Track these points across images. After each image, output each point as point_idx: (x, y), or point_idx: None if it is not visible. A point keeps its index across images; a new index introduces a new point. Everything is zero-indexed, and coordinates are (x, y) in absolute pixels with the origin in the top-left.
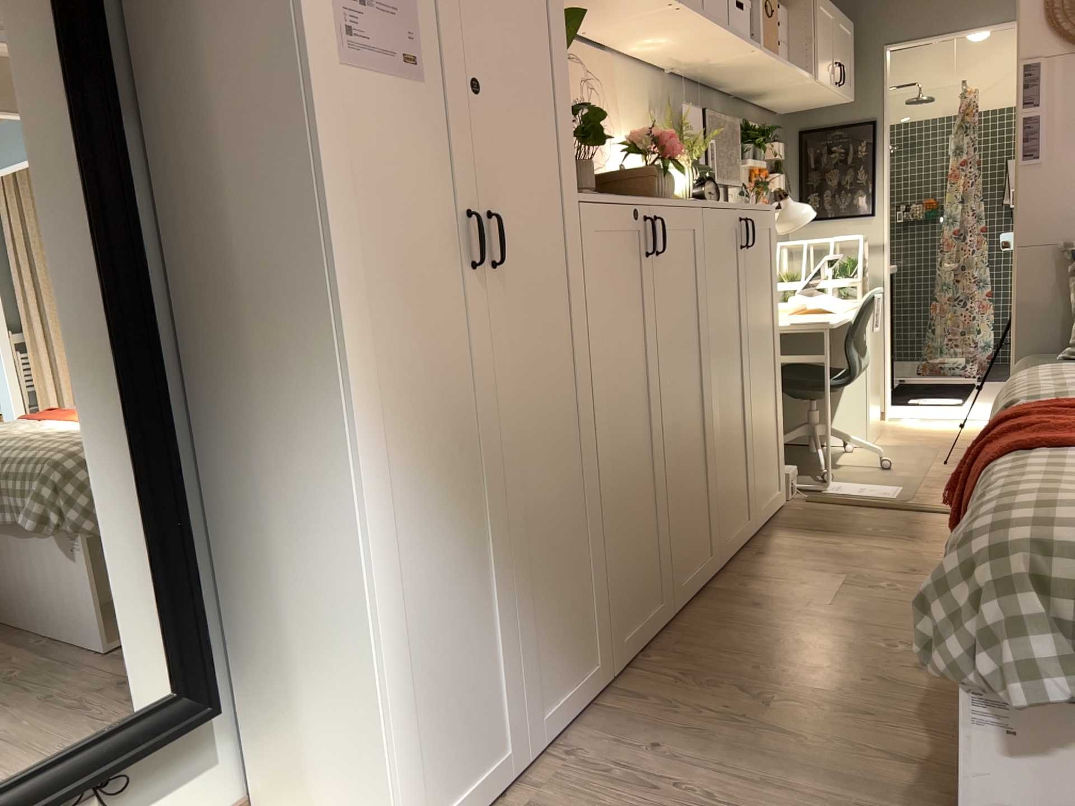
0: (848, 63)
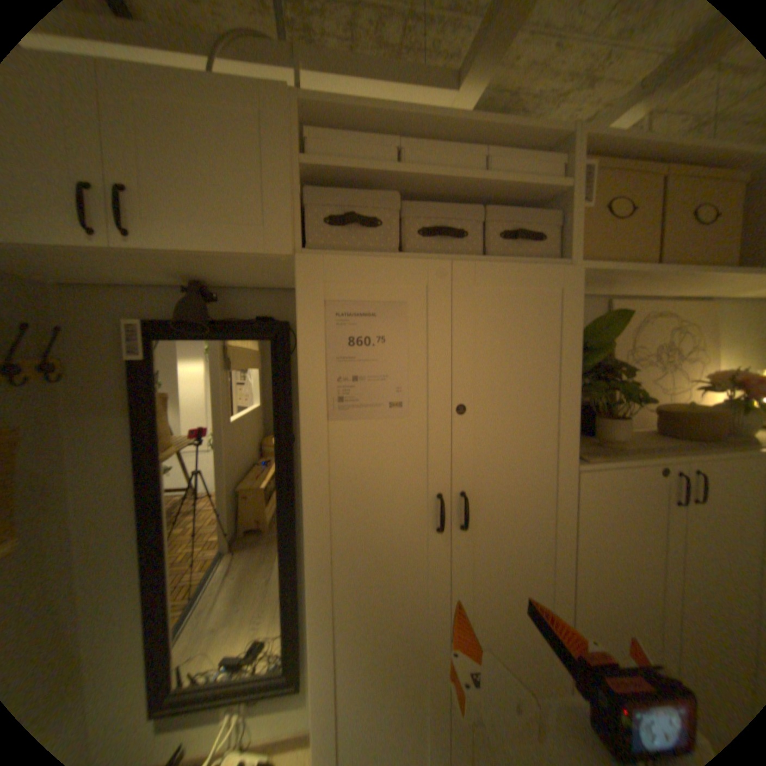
0: None
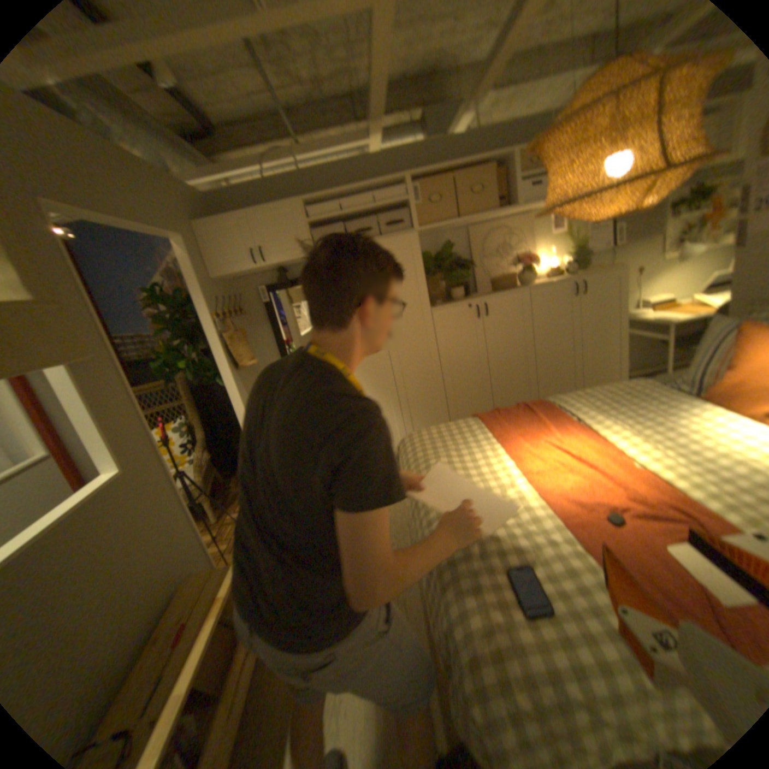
0: None
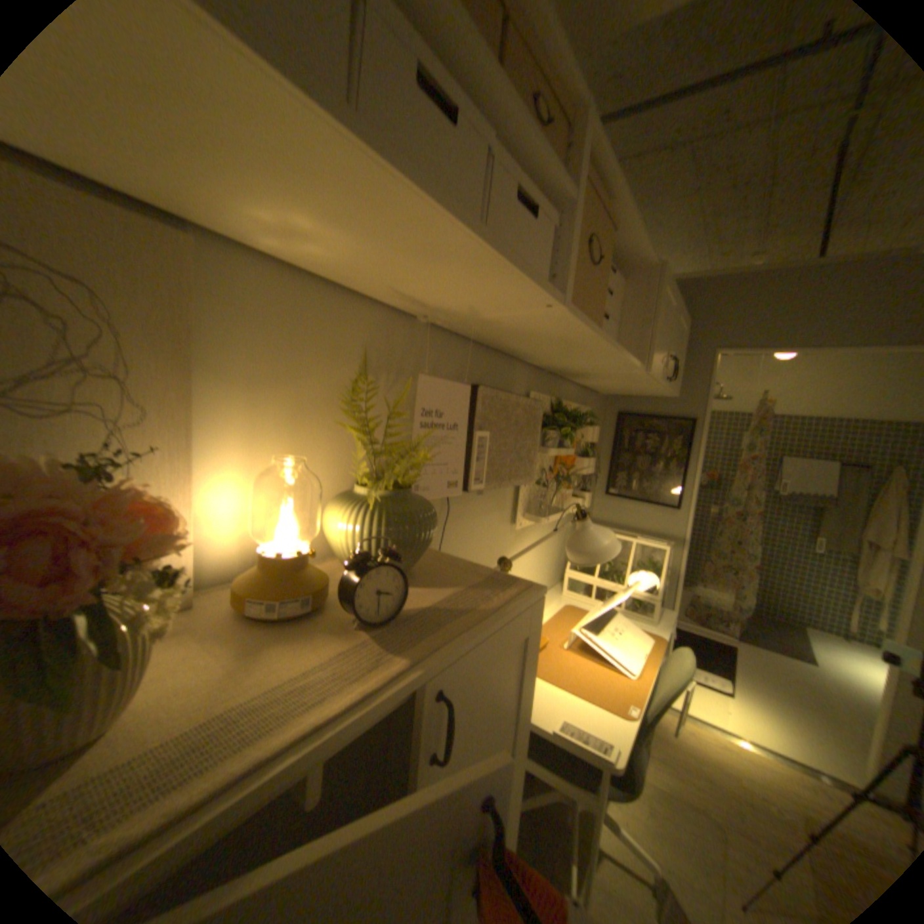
0: (685, 359)
